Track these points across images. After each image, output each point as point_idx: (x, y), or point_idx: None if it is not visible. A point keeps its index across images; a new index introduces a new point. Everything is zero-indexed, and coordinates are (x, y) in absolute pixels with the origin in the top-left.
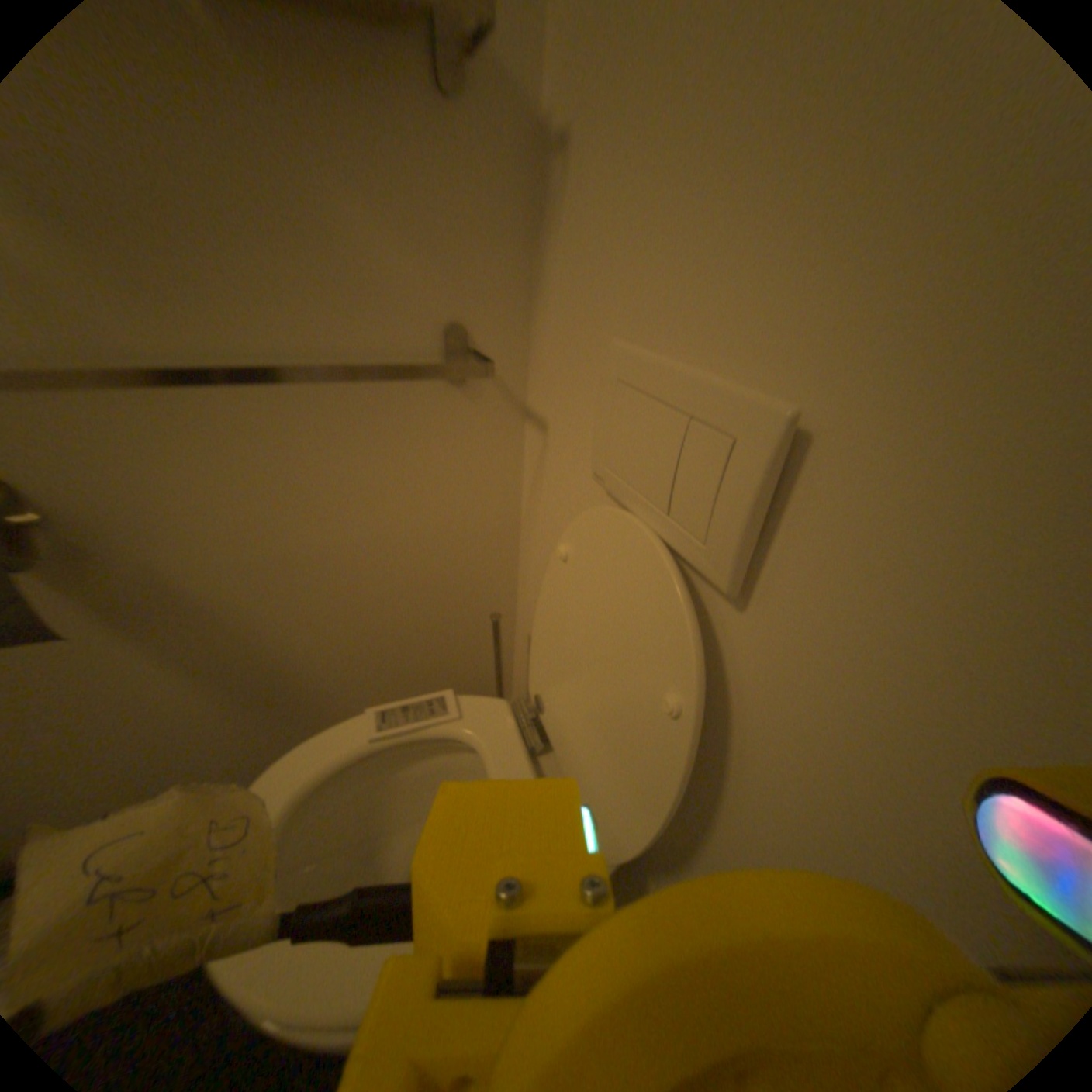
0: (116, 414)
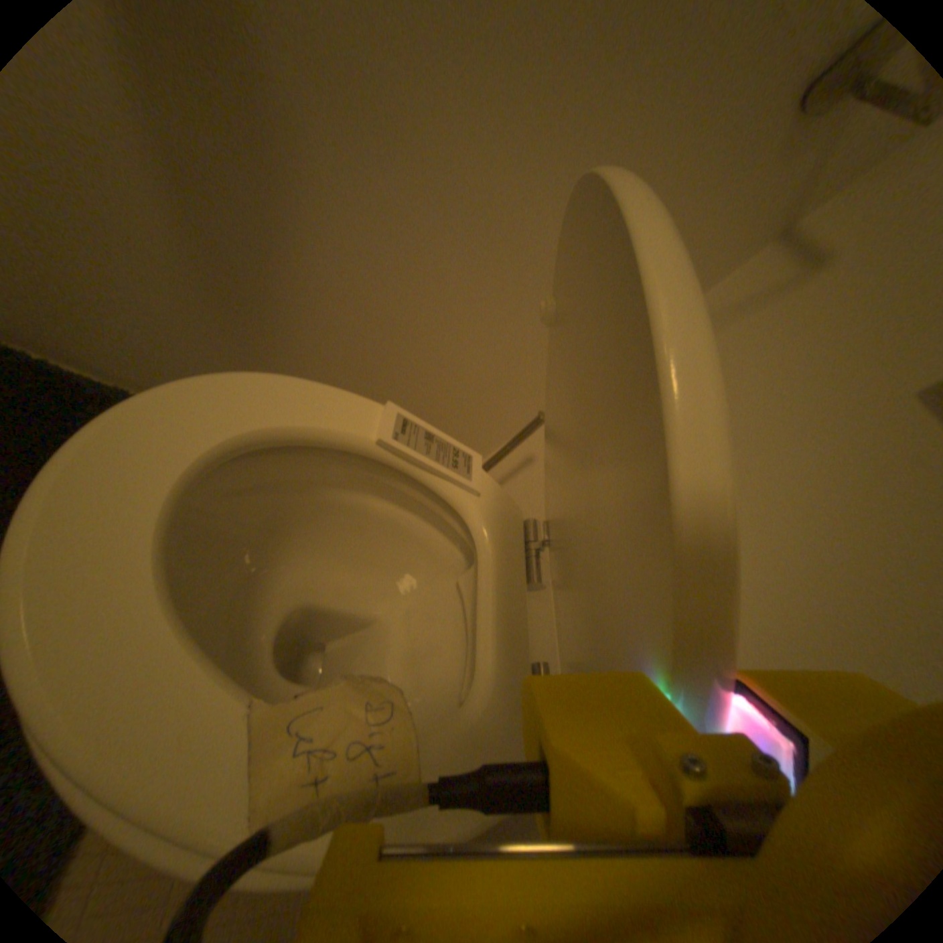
0: None
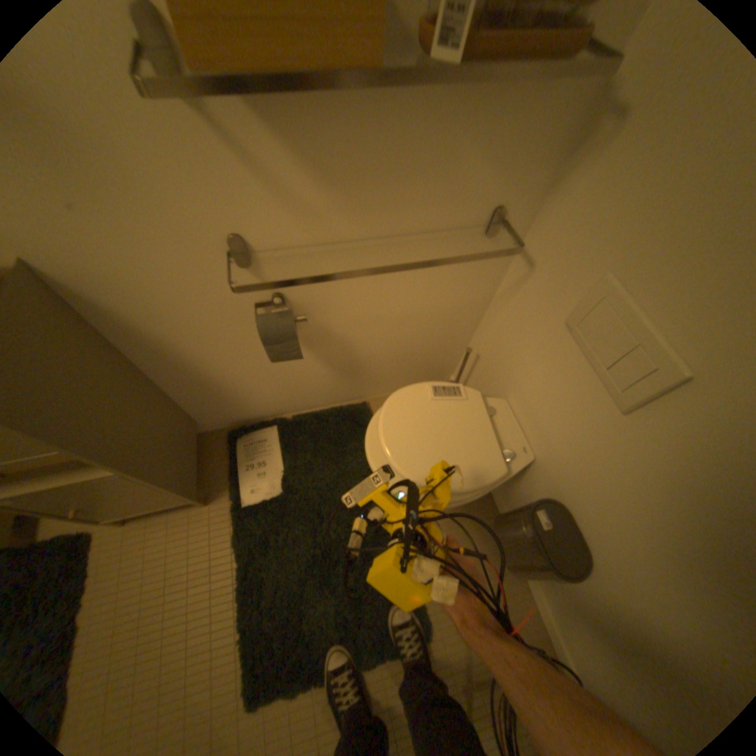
0: (324, 262)
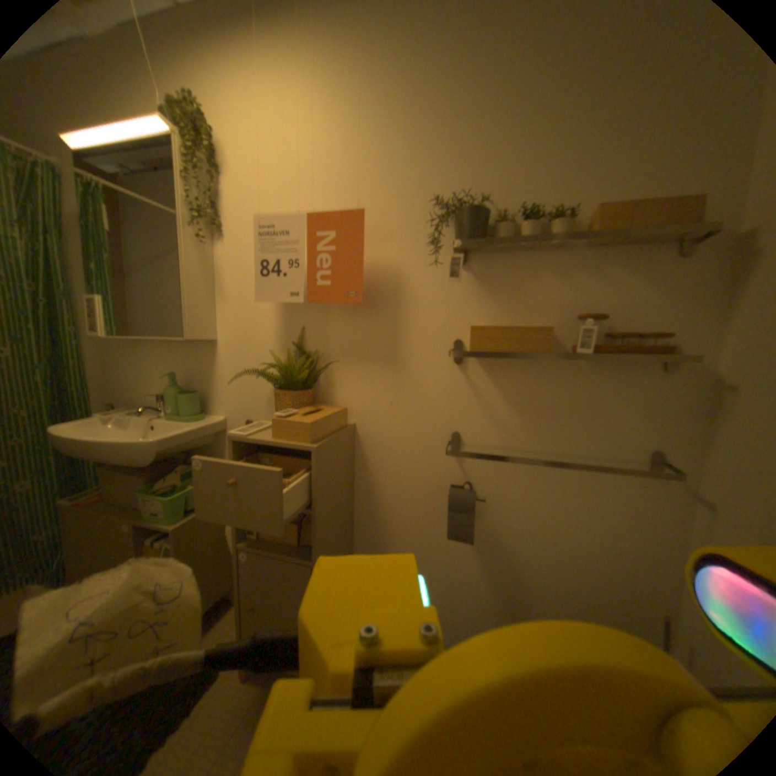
0: (509, 466)
